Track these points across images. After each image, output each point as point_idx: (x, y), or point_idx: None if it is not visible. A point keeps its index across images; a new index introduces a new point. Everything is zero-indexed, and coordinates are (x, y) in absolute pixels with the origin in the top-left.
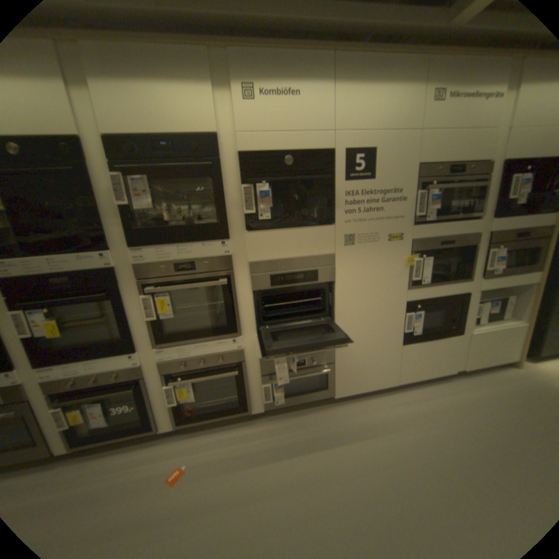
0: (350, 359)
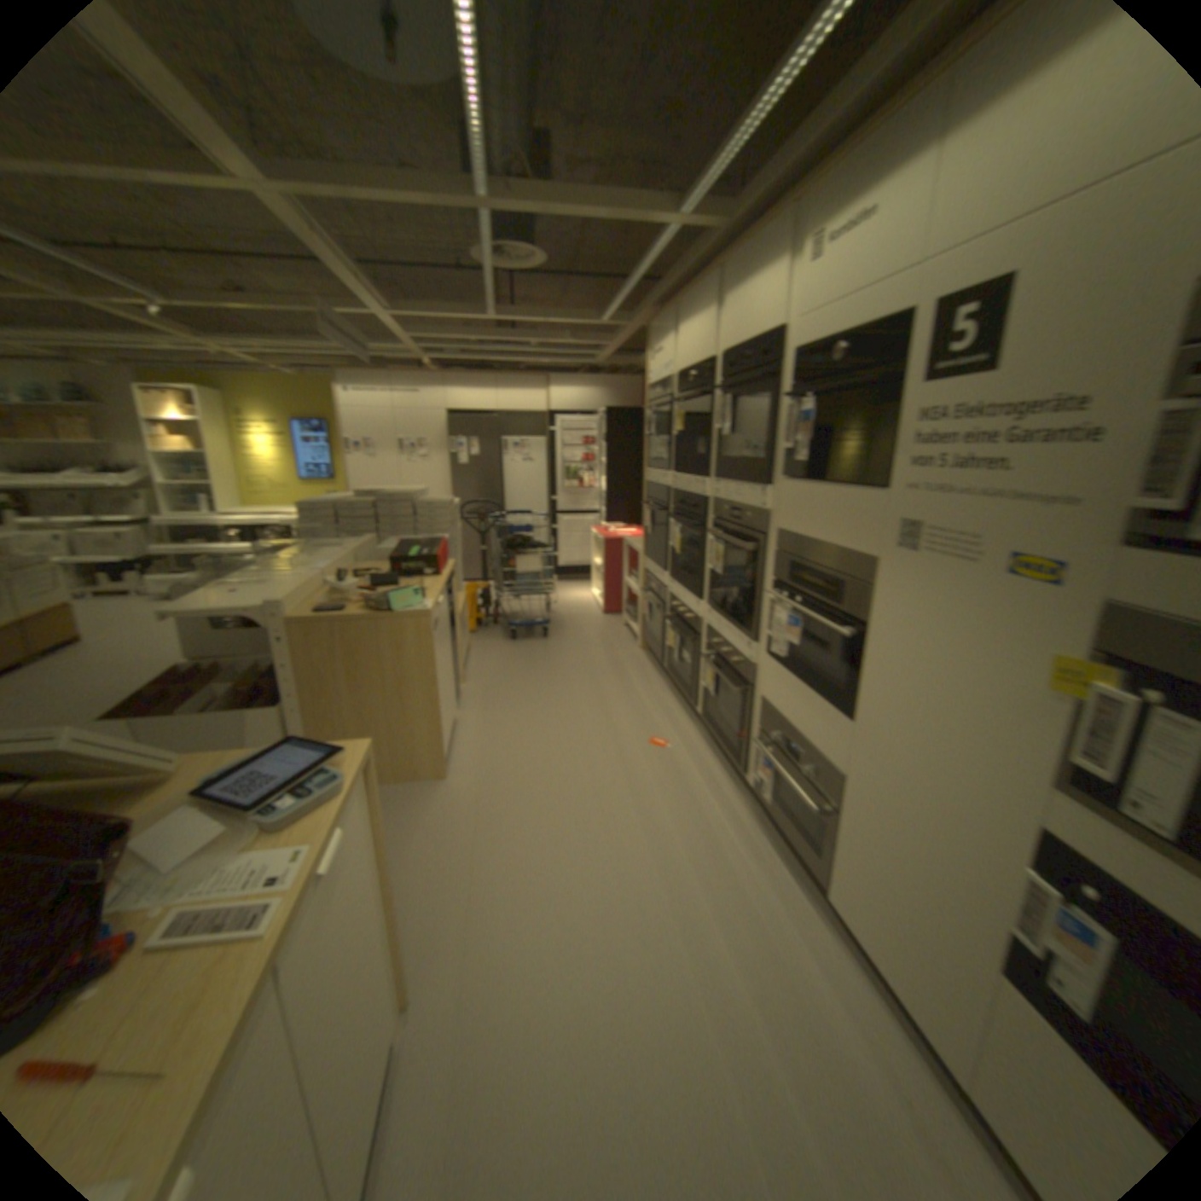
0: (862, 838)
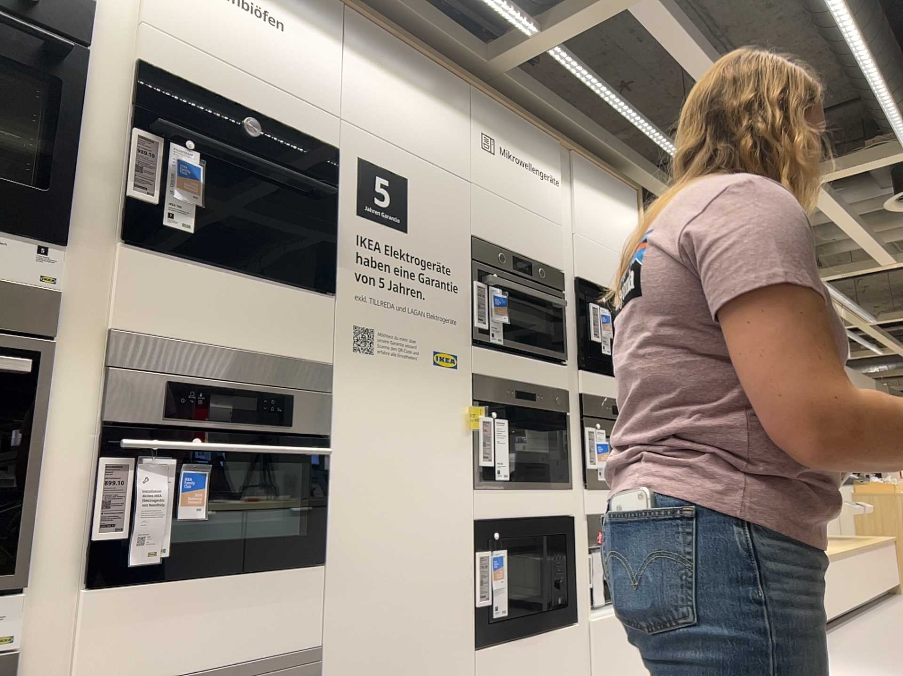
0: None
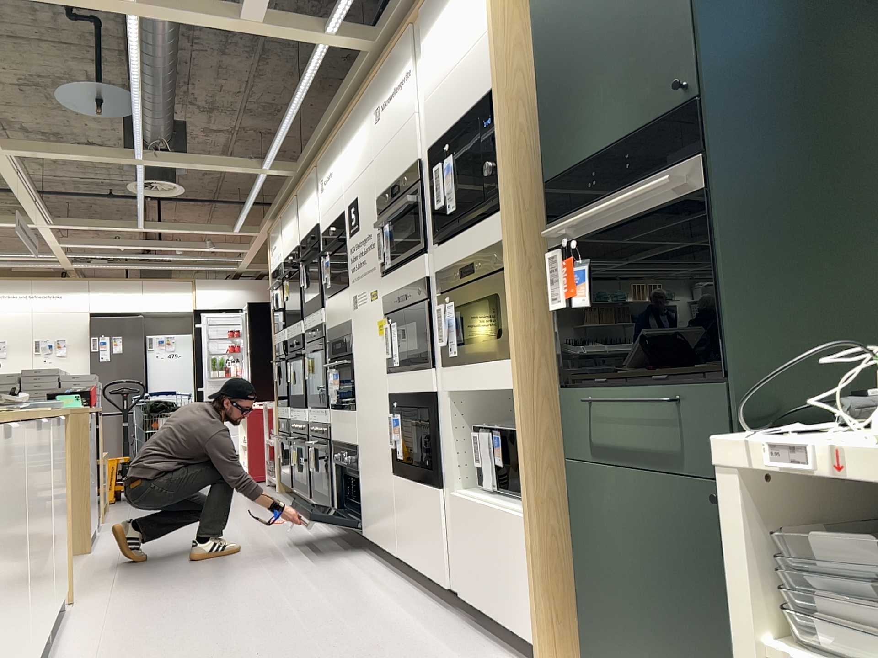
0: (365, 474)
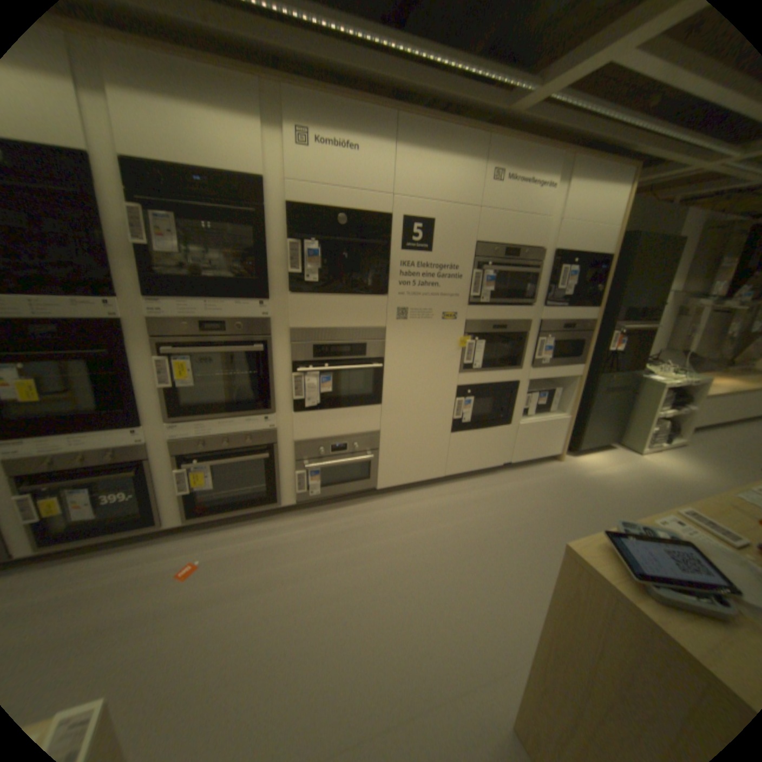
0: (395, 445)
